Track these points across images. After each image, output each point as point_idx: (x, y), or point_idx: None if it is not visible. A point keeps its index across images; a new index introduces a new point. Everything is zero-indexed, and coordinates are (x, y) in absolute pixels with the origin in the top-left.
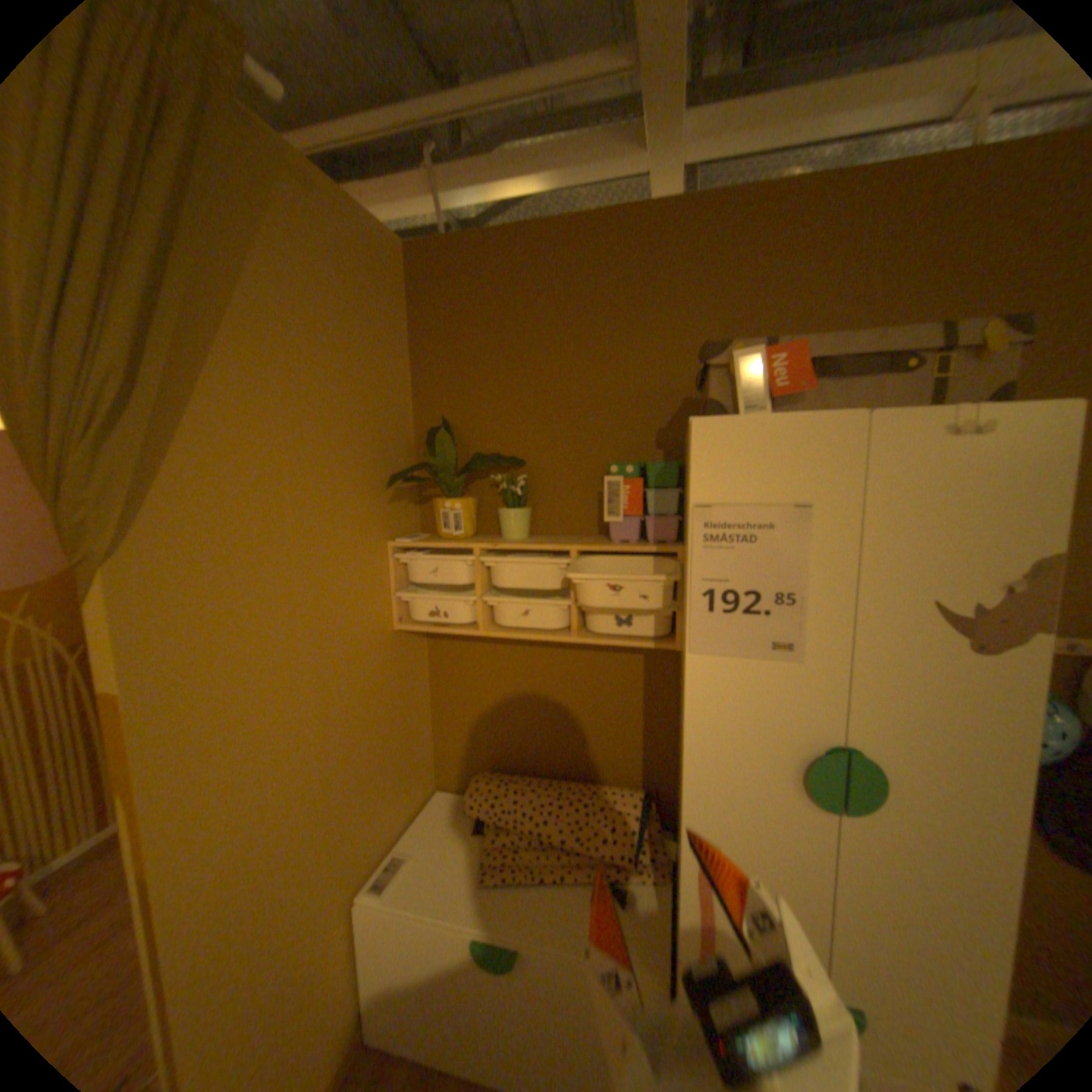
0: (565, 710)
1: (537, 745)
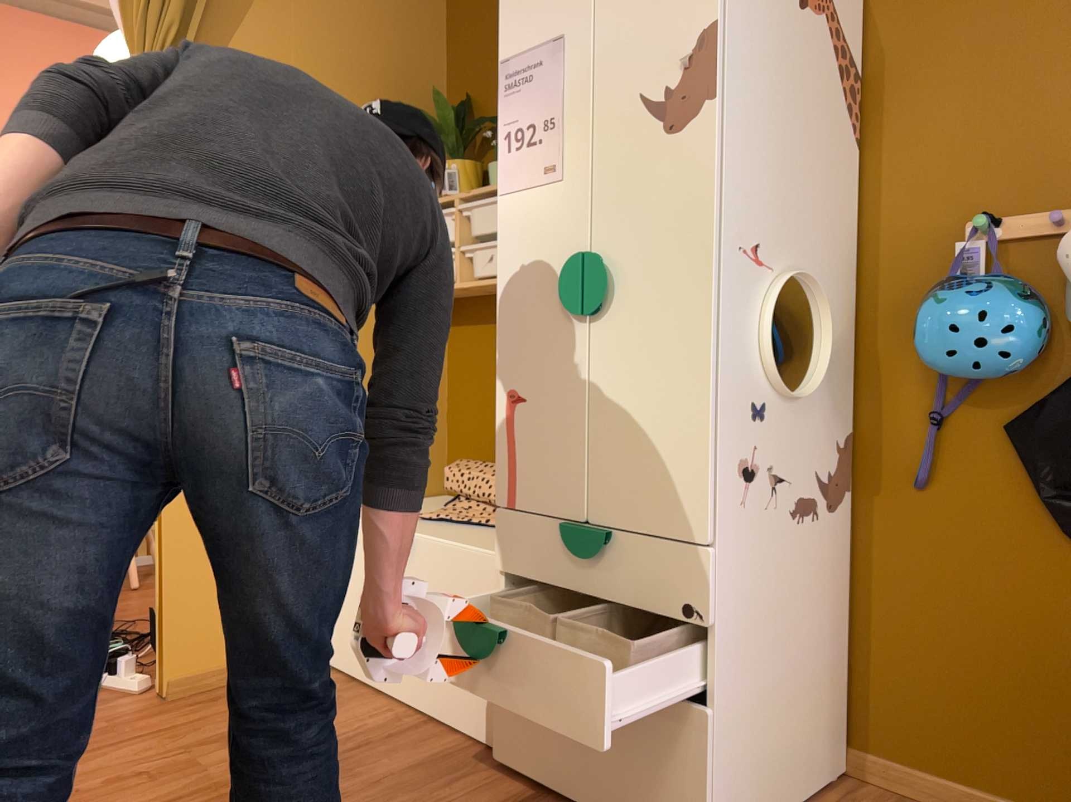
0: None
1: None
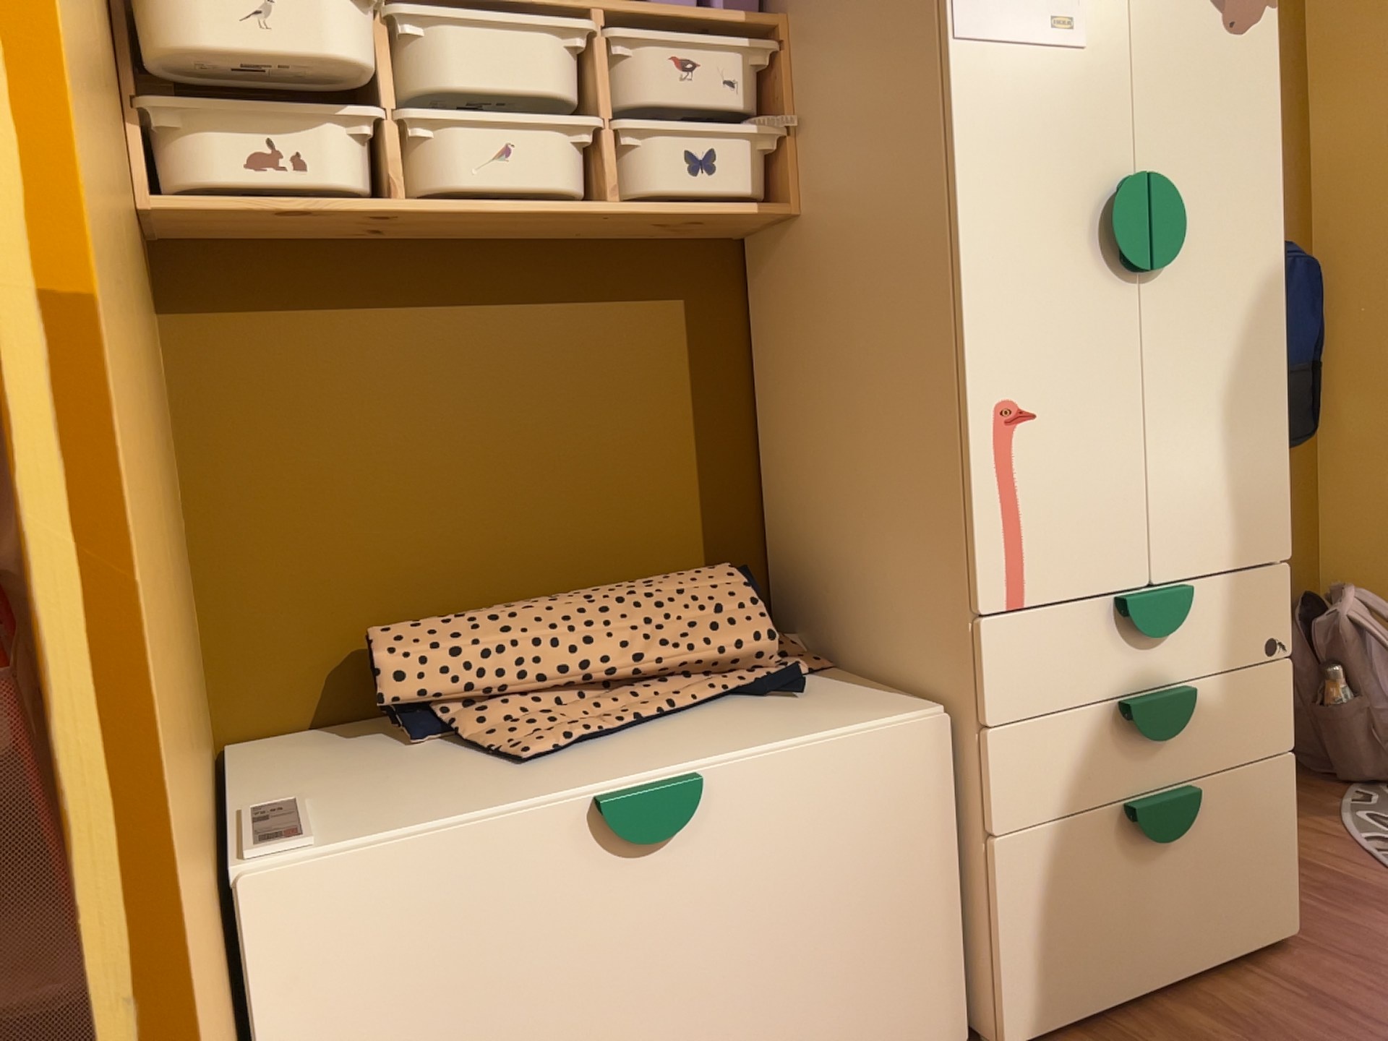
0: (545, 443)
1: (488, 542)
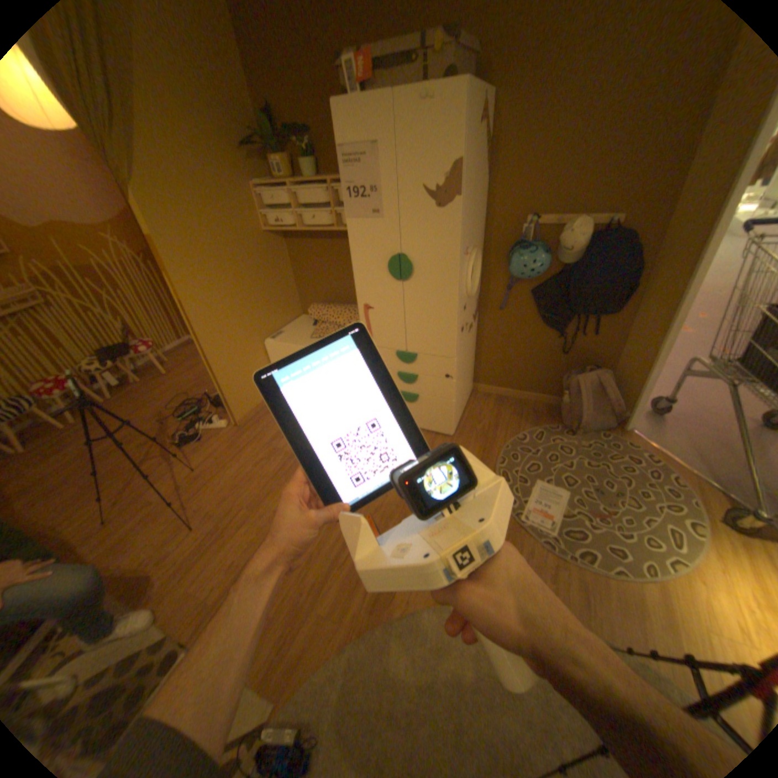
0: (348, 272)
1: (338, 291)
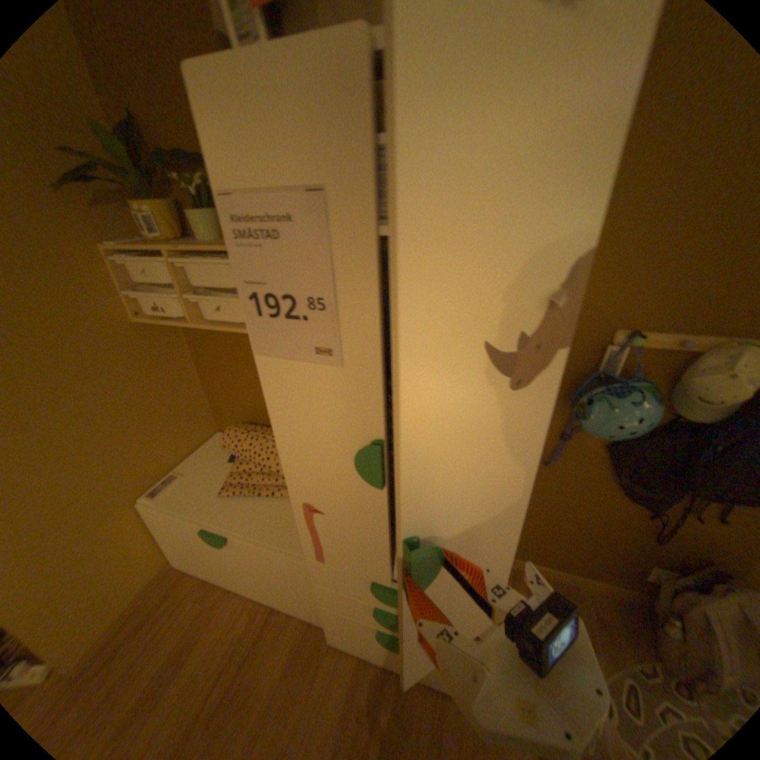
0: None
1: None
